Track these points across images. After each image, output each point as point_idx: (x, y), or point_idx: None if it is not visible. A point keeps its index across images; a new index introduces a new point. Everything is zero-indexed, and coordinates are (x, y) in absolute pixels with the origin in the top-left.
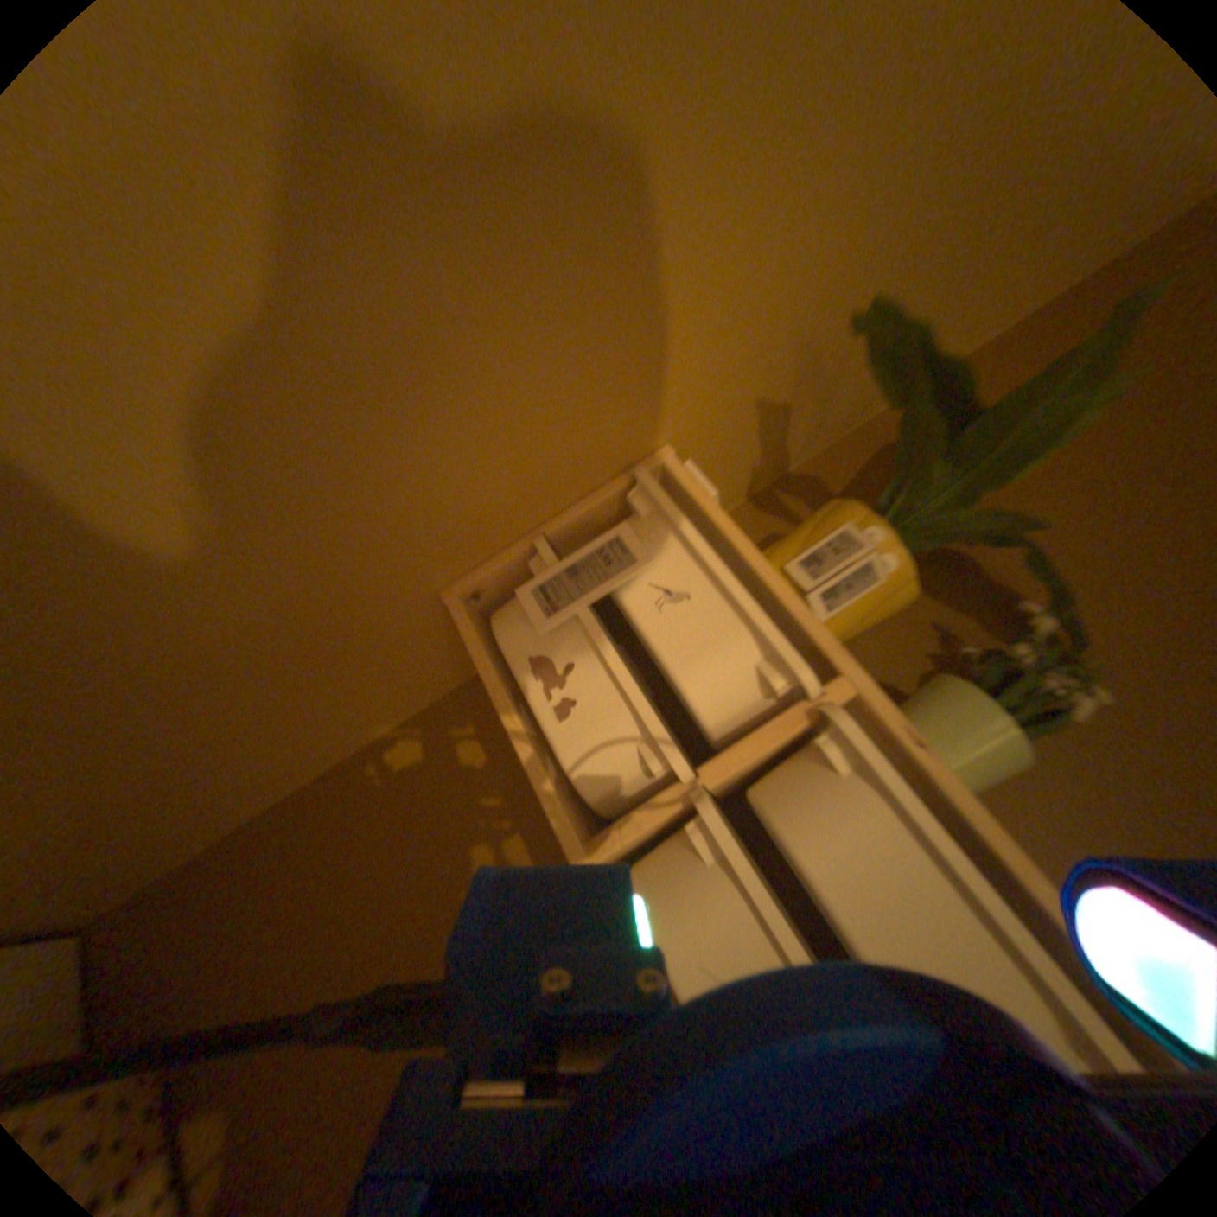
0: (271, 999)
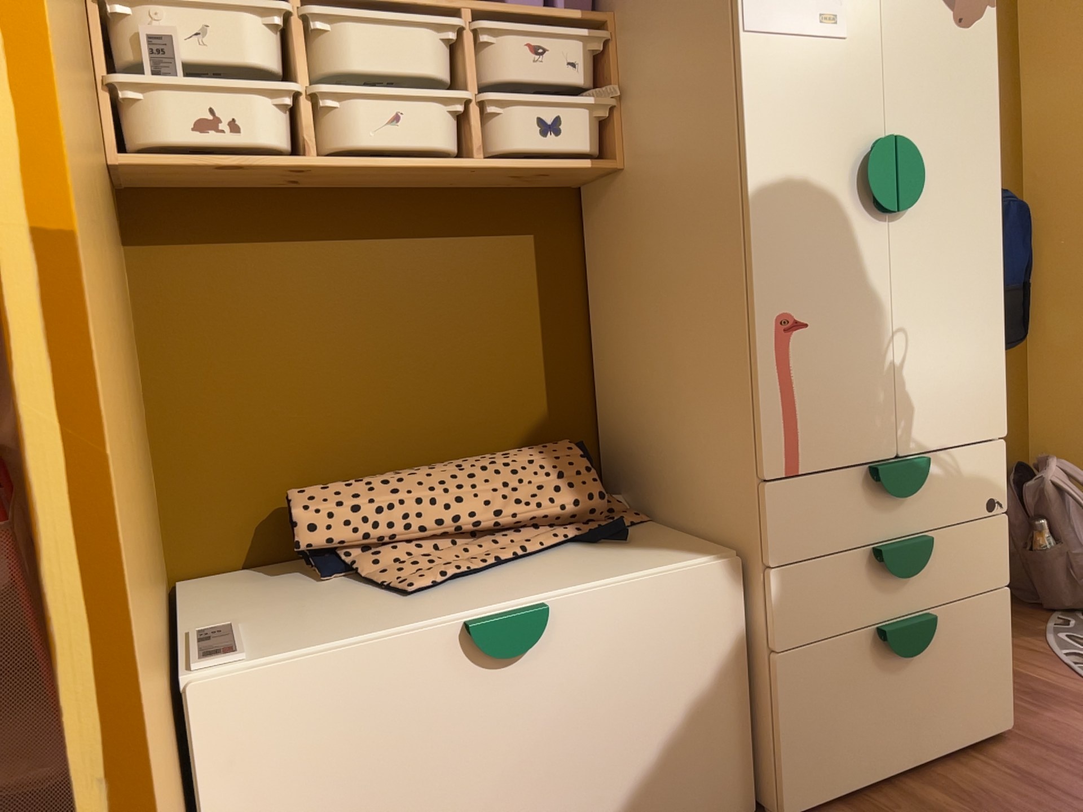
0: (276, 436)
